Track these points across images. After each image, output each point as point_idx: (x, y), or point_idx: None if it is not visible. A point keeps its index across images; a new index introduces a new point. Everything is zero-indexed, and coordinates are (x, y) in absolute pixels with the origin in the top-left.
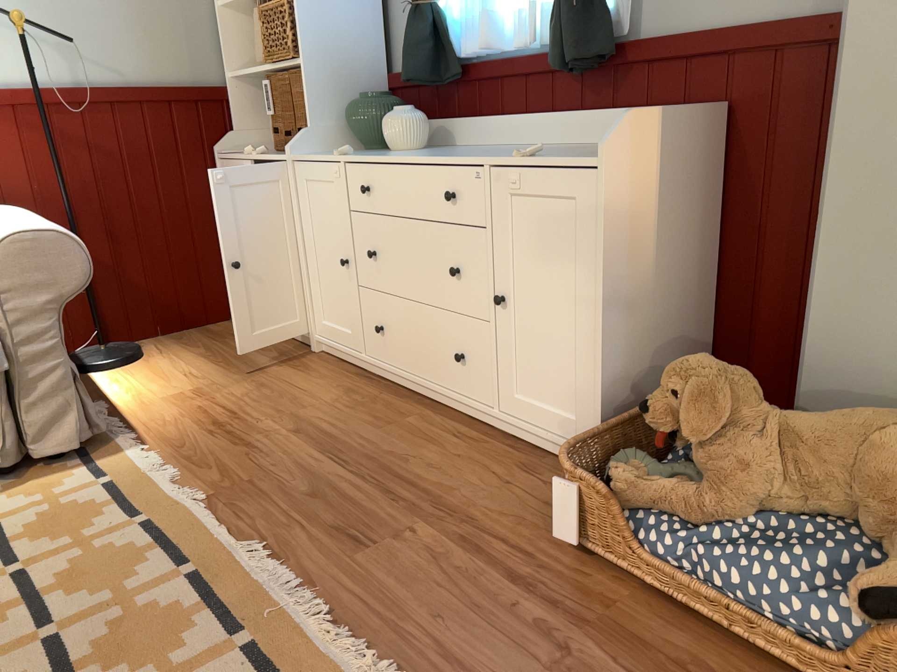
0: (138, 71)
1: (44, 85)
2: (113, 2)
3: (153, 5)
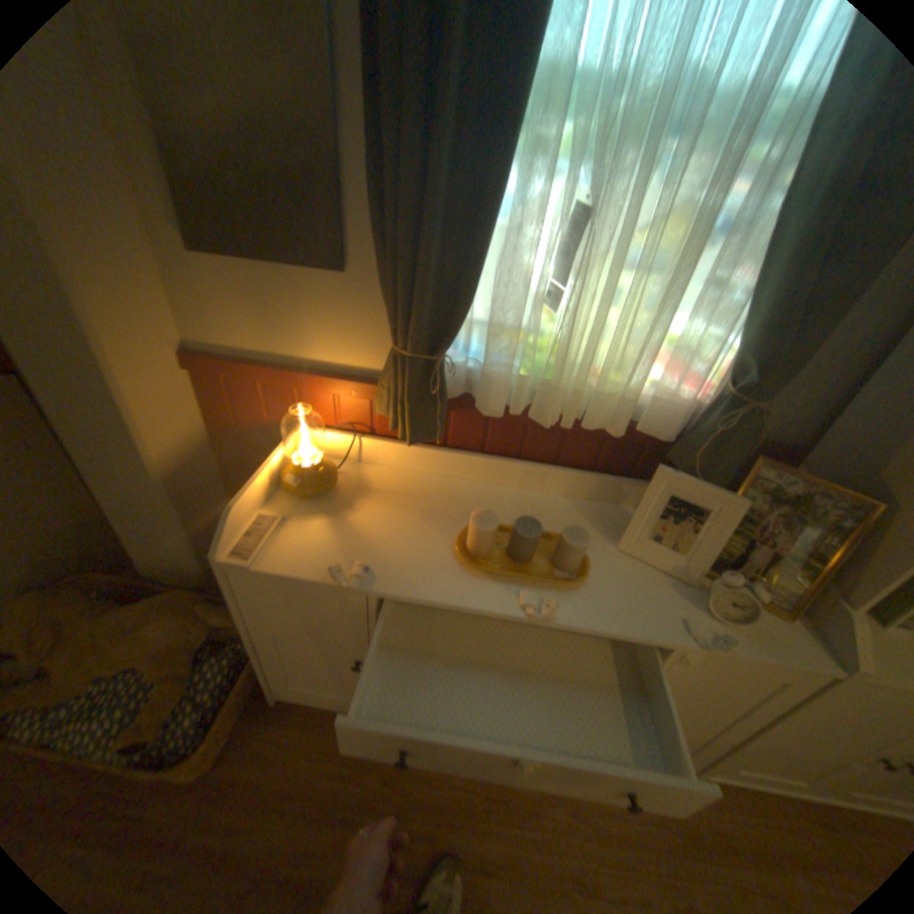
0: None
1: None
2: None
3: None
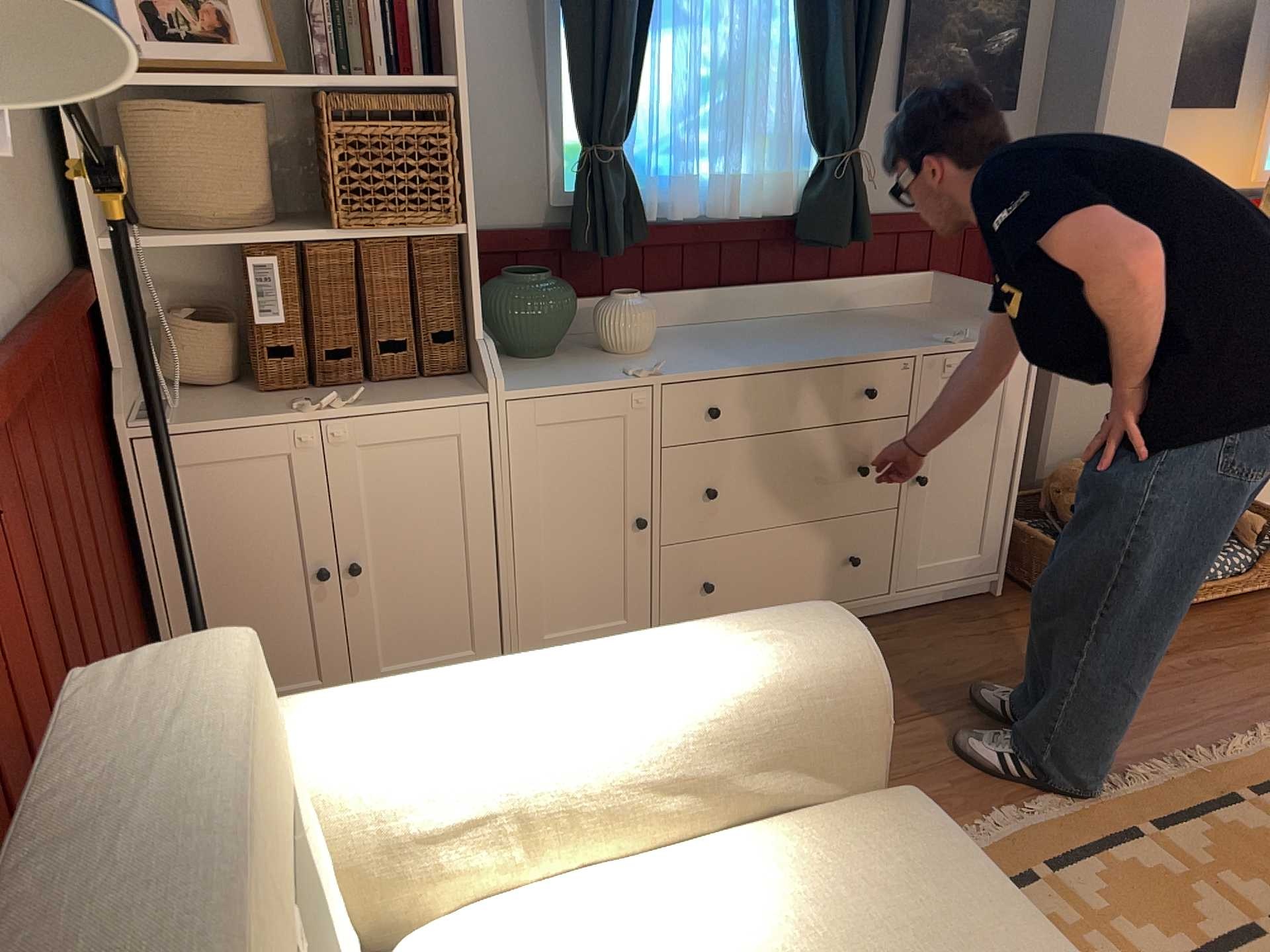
0: (19, 261)
1: None
2: None
3: None
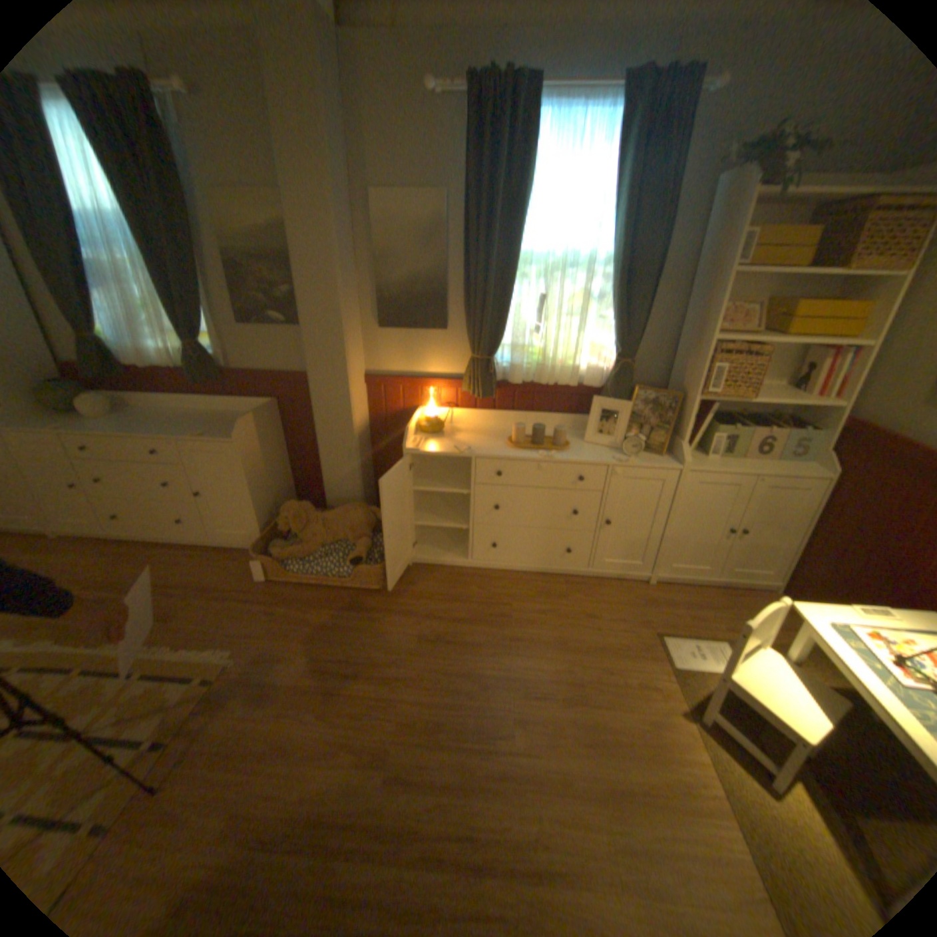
0: None
1: None
2: None
3: None
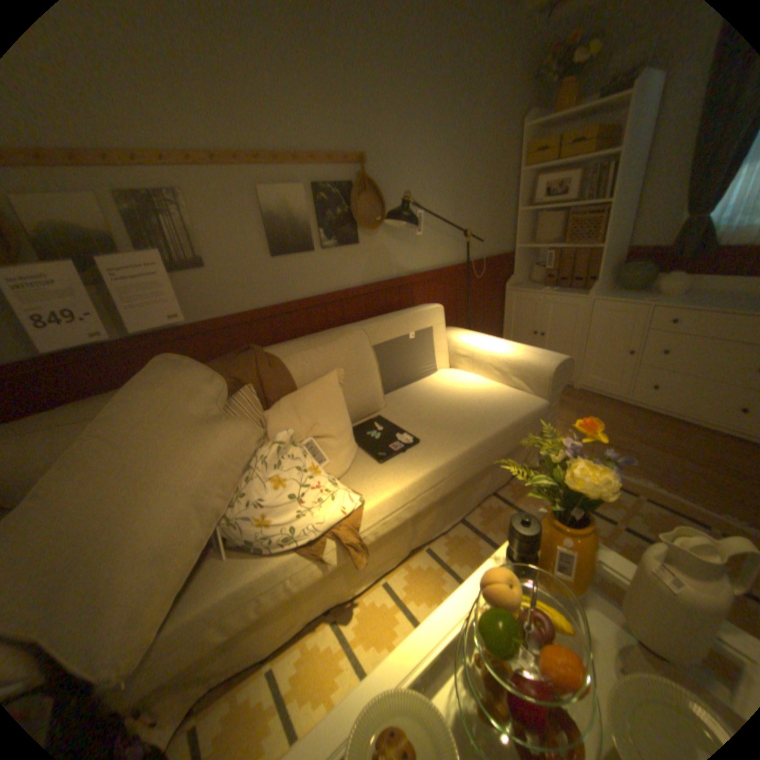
0: (485, 249)
1: (454, 262)
2: (482, 214)
3: (494, 212)
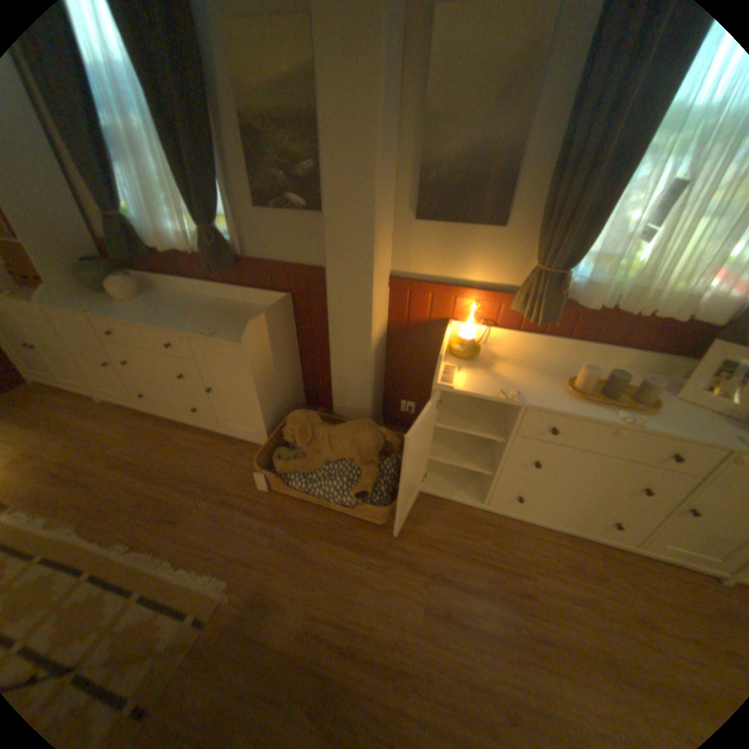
0: None
1: None
2: None
3: None
